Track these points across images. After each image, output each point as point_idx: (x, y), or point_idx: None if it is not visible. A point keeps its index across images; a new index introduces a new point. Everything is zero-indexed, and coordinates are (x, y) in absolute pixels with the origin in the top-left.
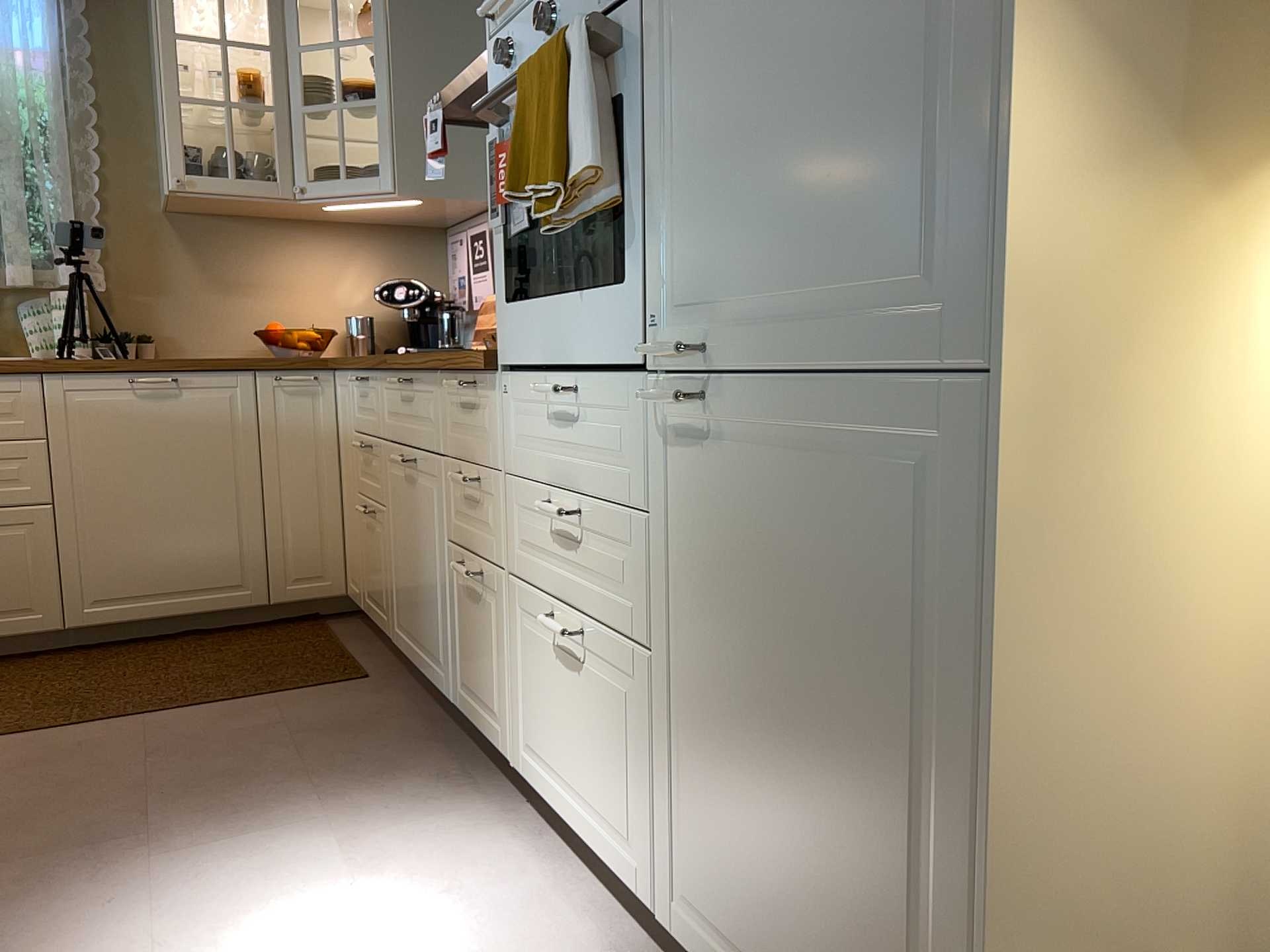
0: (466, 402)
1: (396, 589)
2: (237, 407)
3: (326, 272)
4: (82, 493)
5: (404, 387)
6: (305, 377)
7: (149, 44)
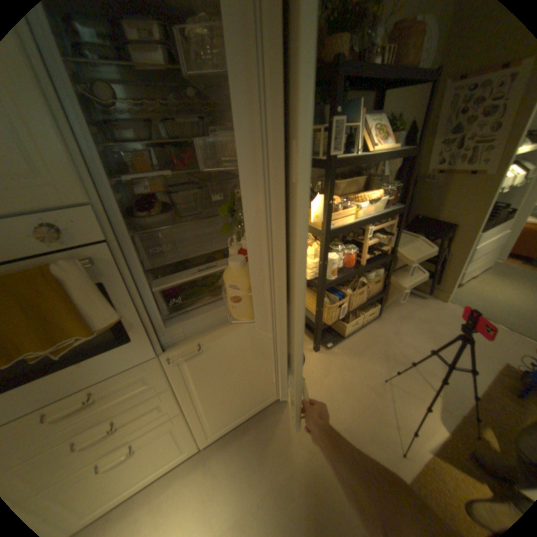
0: None
1: None
2: None
3: None
4: None
5: None
6: None
7: None
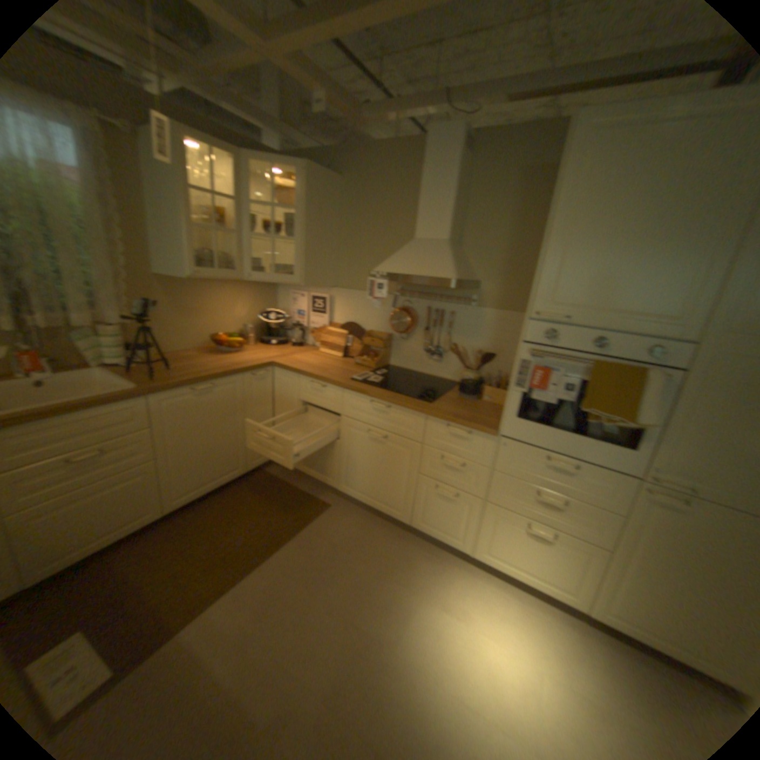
0: (454, 434)
1: (346, 473)
2: (235, 391)
3: (228, 303)
4: (167, 450)
5: (381, 407)
6: (263, 373)
7: (135, 171)
